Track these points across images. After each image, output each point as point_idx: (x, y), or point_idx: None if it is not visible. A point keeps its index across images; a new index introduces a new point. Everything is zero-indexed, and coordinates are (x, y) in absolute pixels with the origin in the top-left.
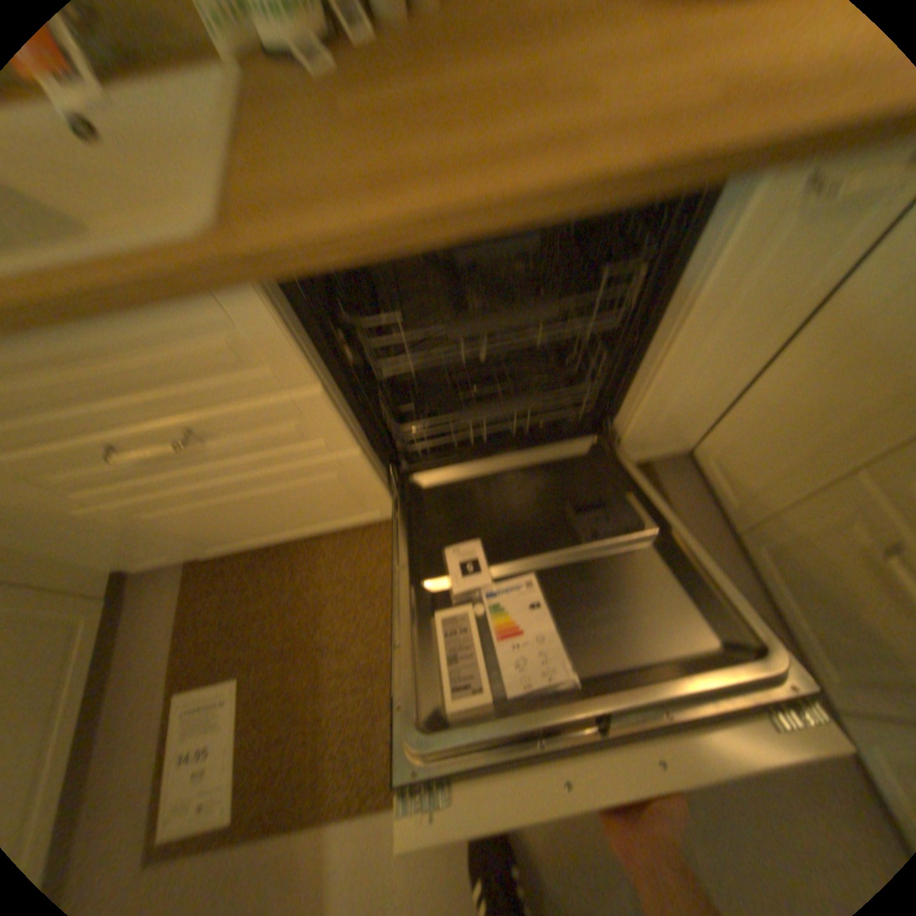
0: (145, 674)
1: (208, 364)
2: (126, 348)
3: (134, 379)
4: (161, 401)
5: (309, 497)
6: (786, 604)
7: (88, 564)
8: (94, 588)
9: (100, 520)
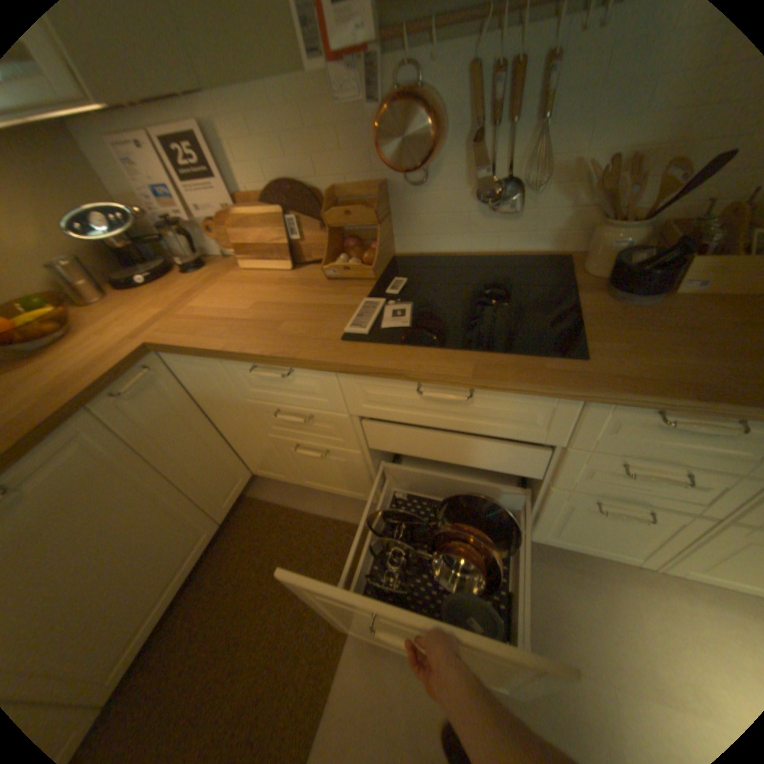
0: None
1: None
2: None
3: None
4: None
5: None
6: (331, 489)
7: None
8: None
9: None
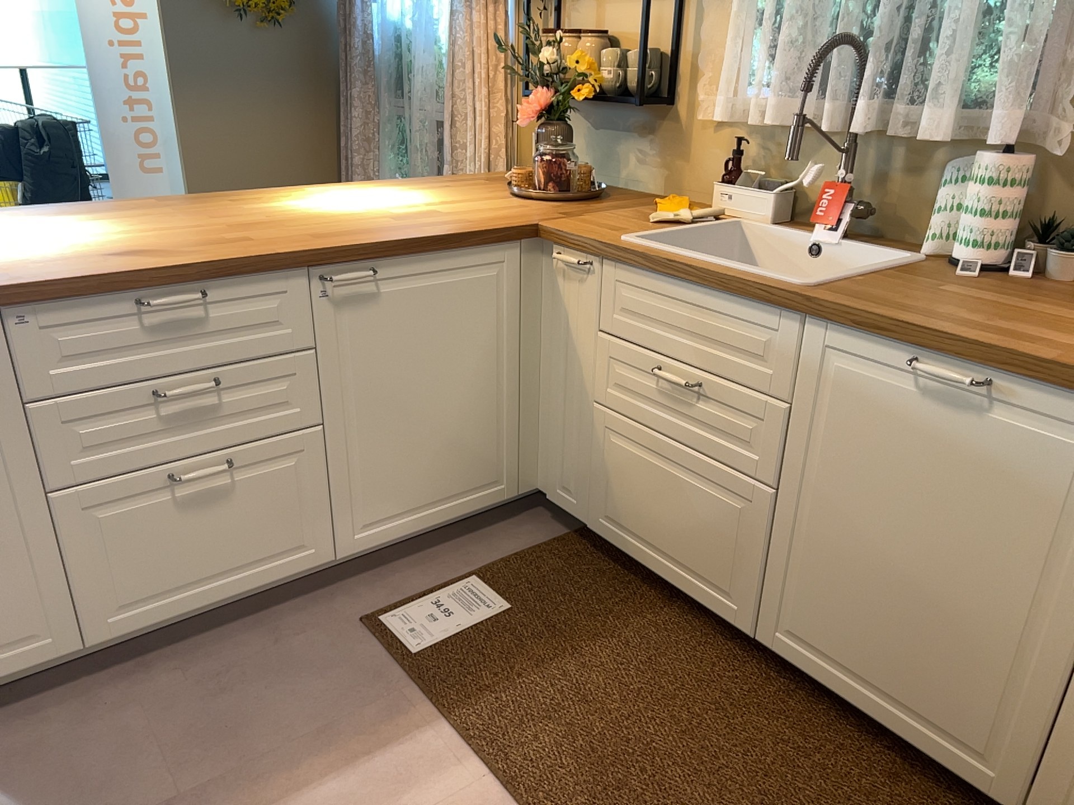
0: (475, 555)
1: (747, 351)
2: (724, 320)
3: (710, 339)
4: (708, 359)
5: (705, 523)
6: None
7: (539, 467)
8: (522, 484)
9: (595, 425)
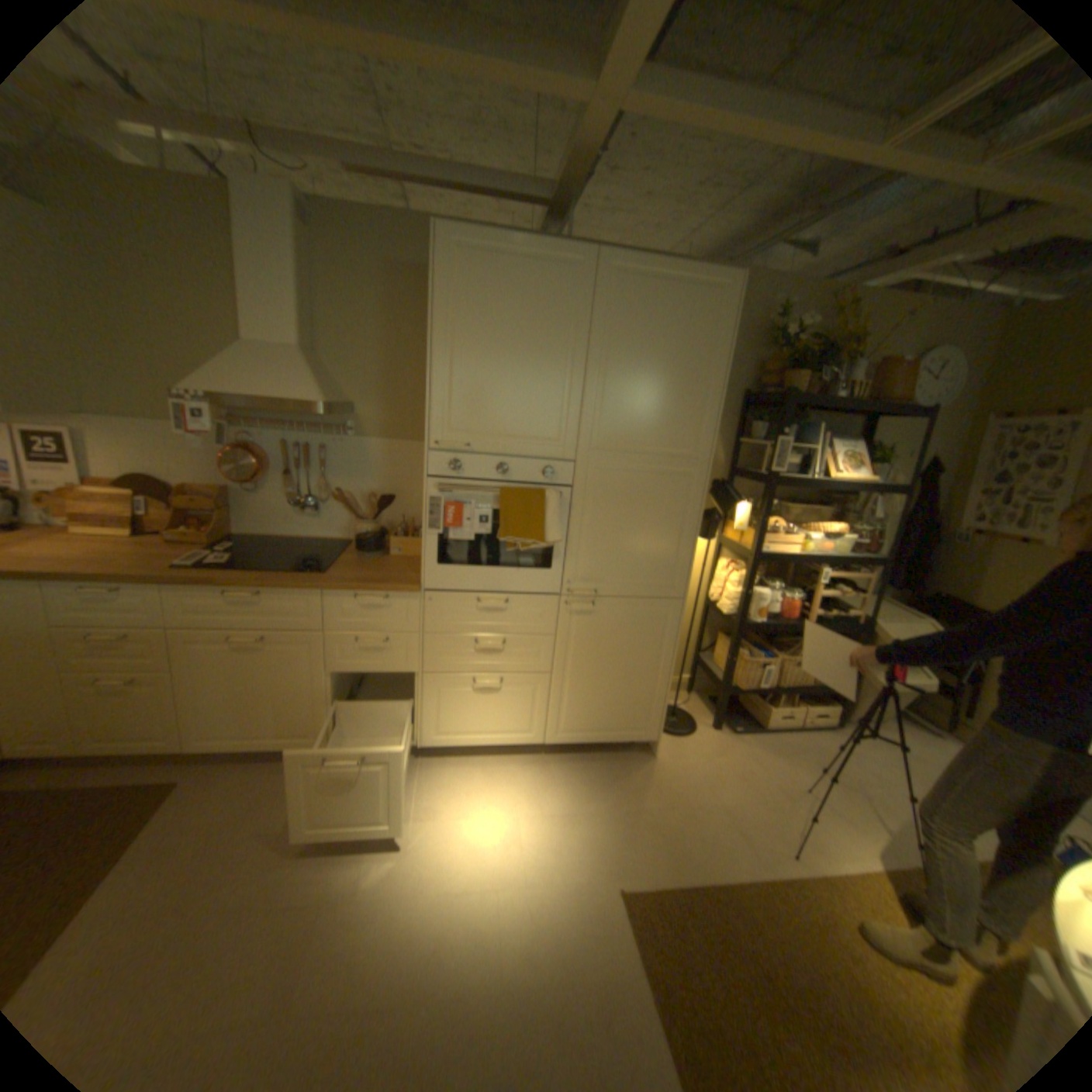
0: None
1: None
2: None
3: None
4: None
5: None
6: (122, 750)
7: None
8: None
9: None
